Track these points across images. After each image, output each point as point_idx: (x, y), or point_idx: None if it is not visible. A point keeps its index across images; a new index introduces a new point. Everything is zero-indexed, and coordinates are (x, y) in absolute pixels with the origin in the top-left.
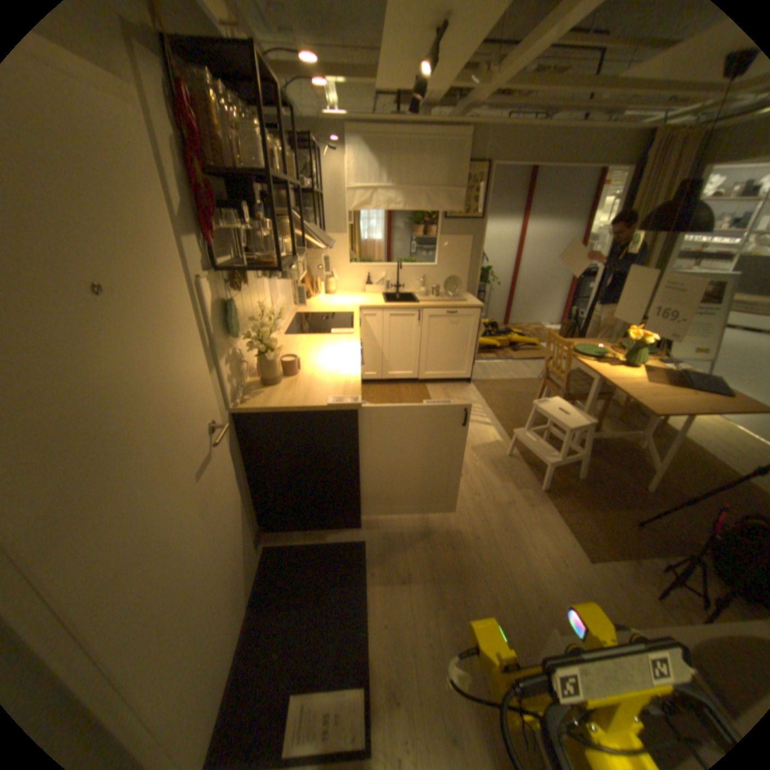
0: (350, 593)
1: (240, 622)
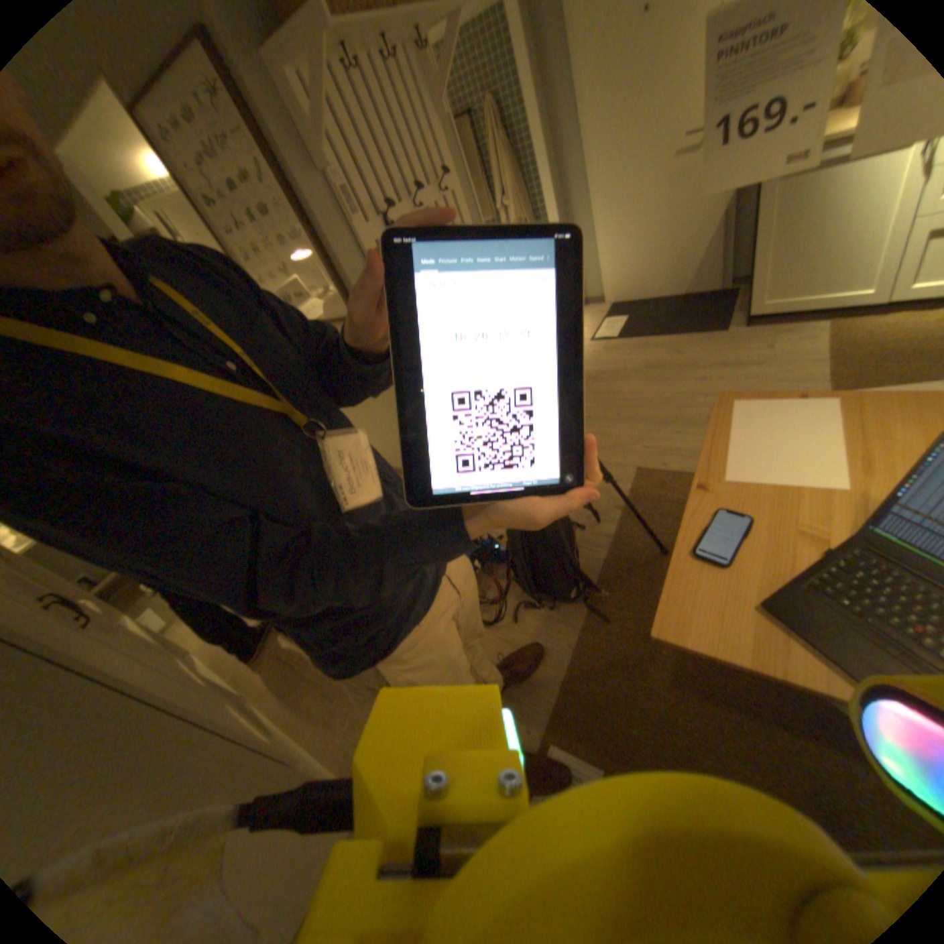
0: (678, 326)
1: (675, 290)
